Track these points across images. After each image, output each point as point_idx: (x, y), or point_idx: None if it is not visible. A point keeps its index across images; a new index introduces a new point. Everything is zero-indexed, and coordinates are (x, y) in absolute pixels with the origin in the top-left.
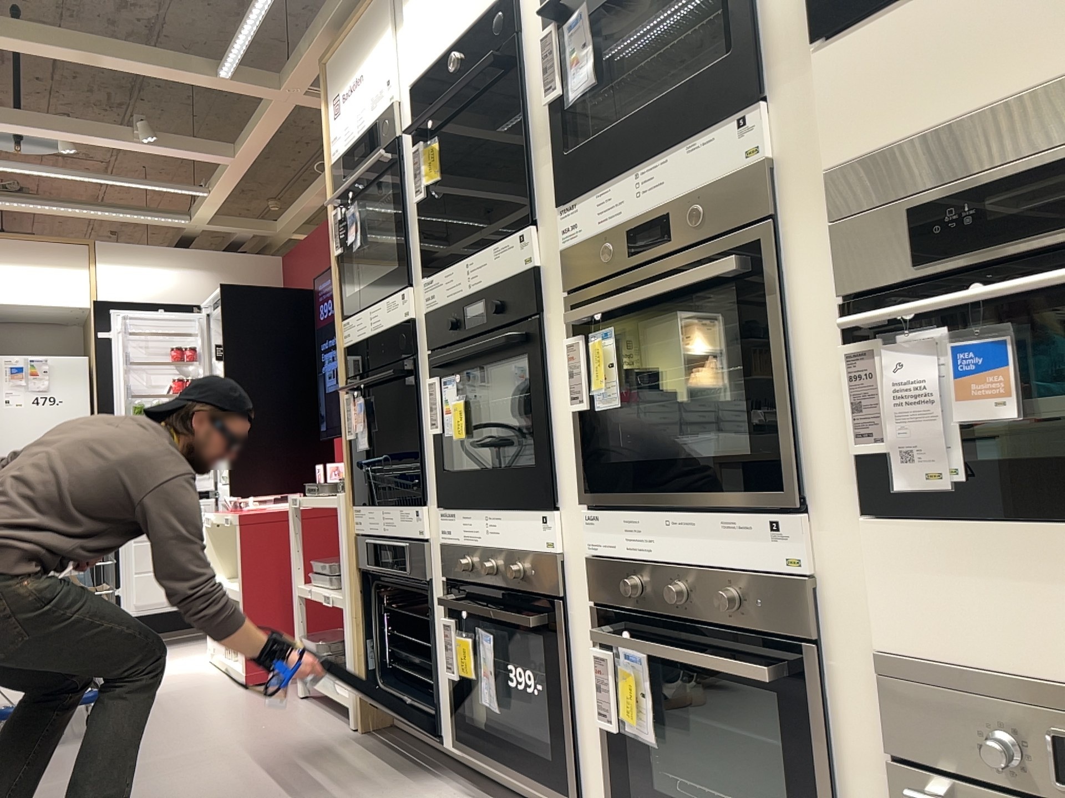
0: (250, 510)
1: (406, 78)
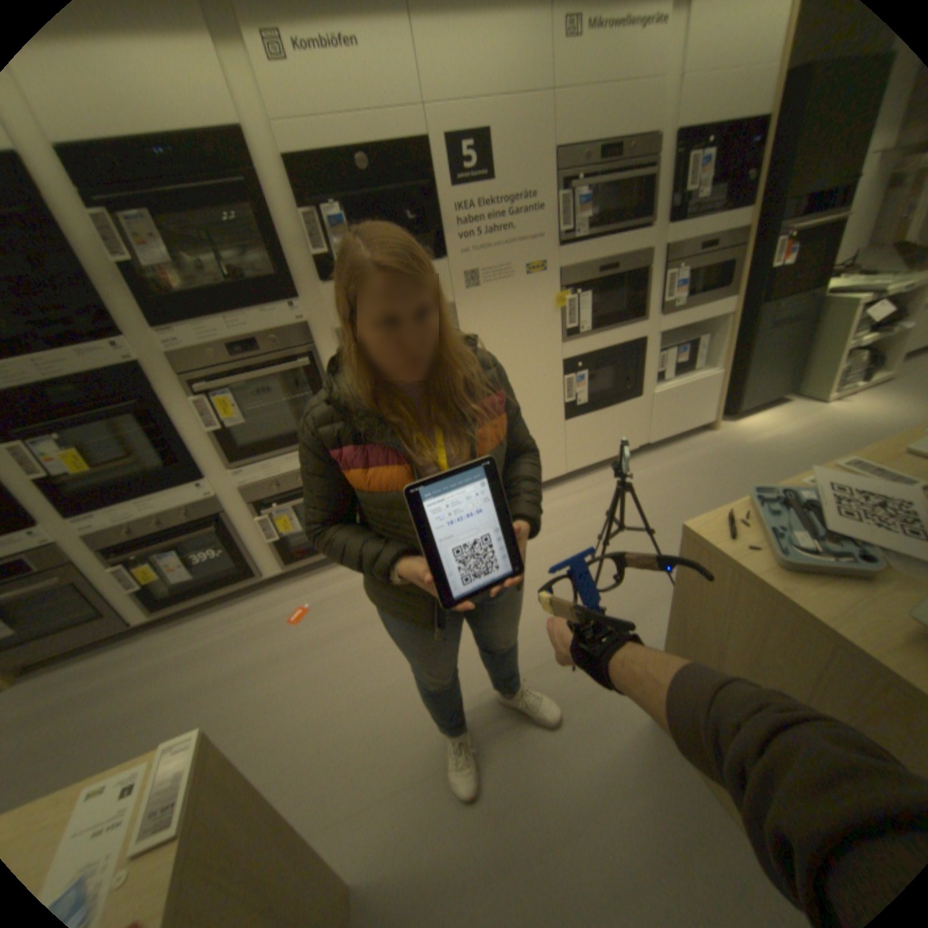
0: None
1: None
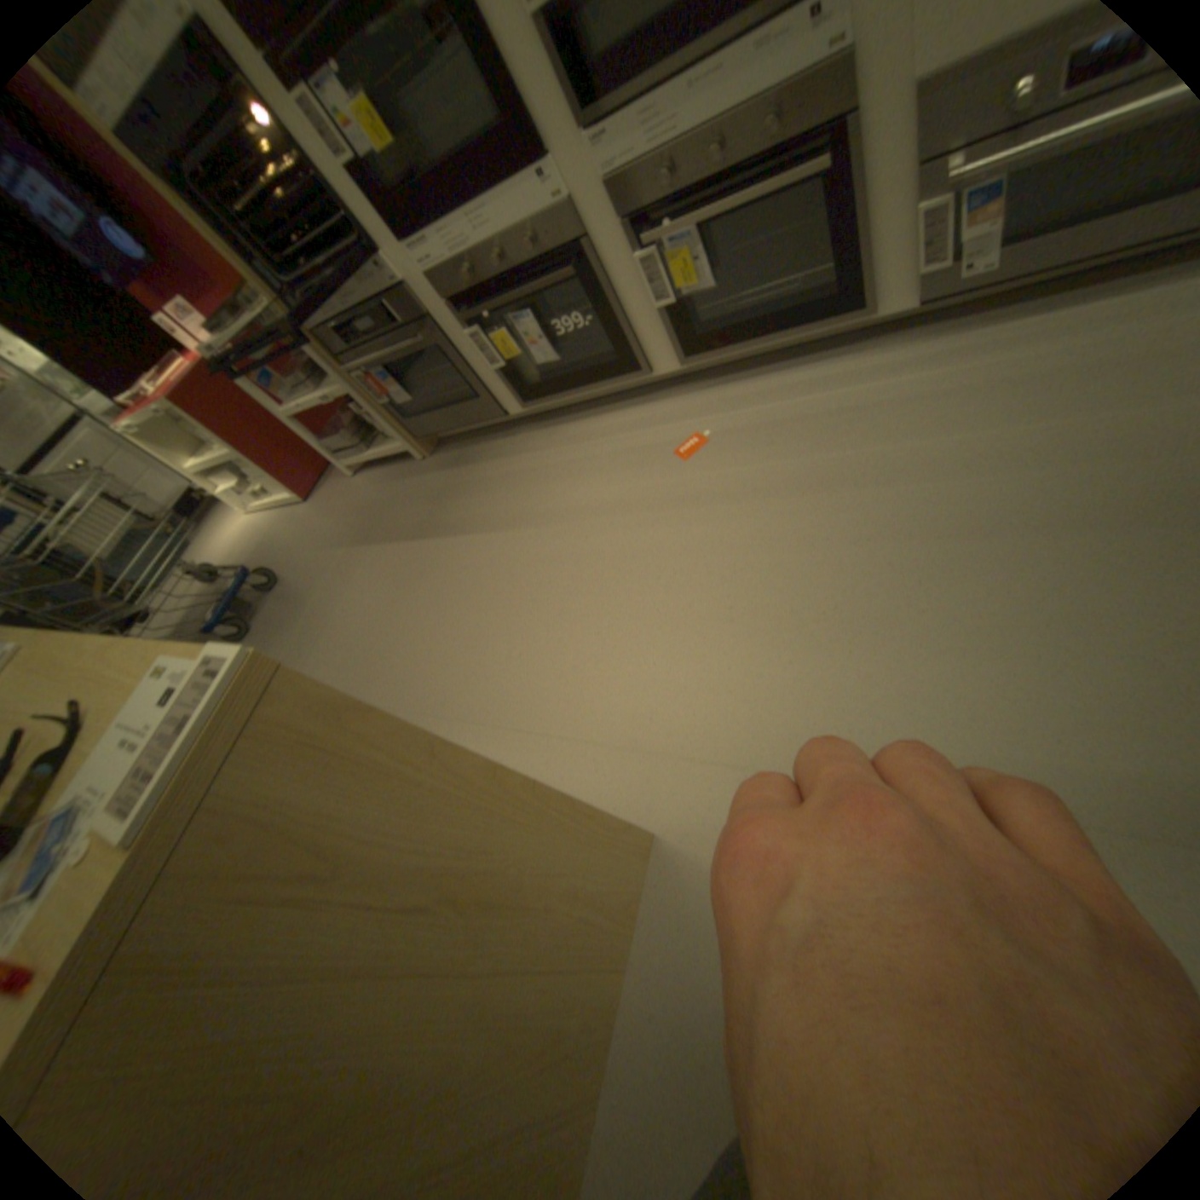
0: (155, 393)
1: None
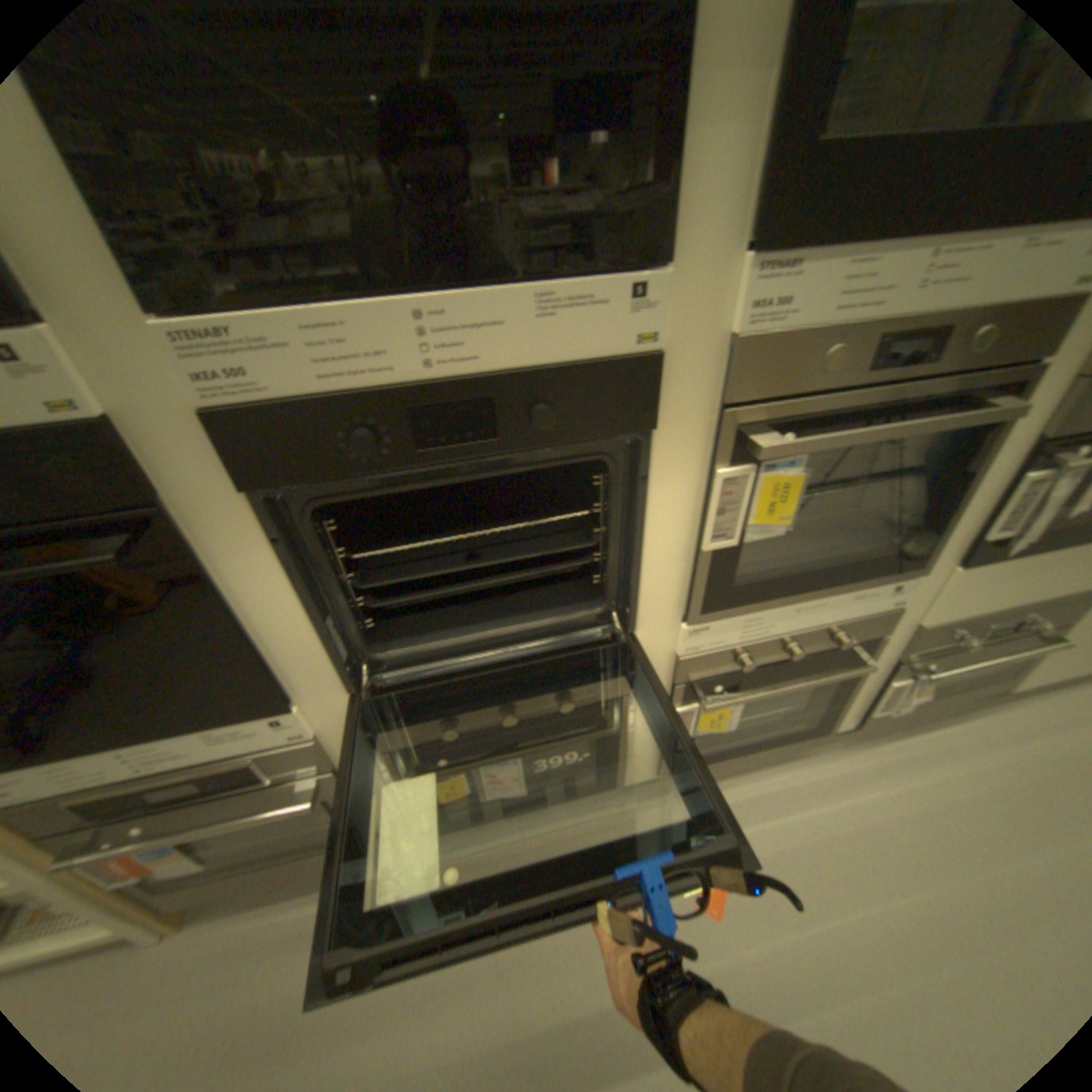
0: None
1: None
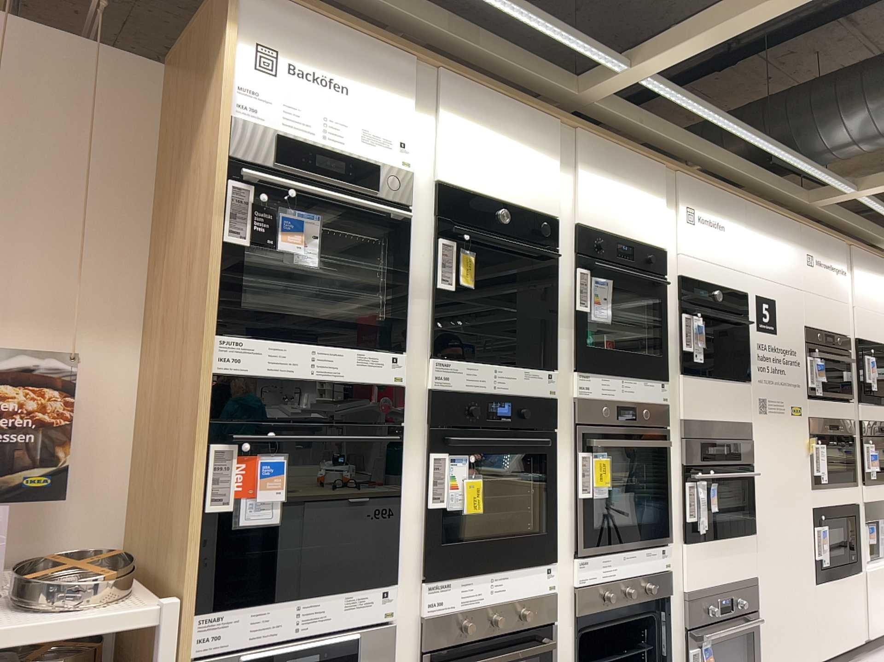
0: None
1: (426, 168)
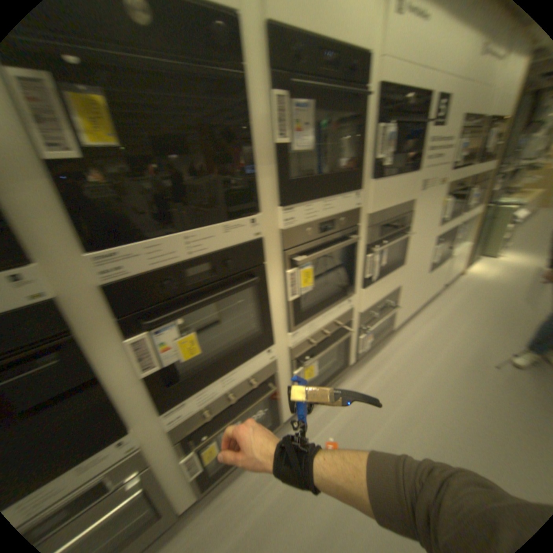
0: None
1: None
